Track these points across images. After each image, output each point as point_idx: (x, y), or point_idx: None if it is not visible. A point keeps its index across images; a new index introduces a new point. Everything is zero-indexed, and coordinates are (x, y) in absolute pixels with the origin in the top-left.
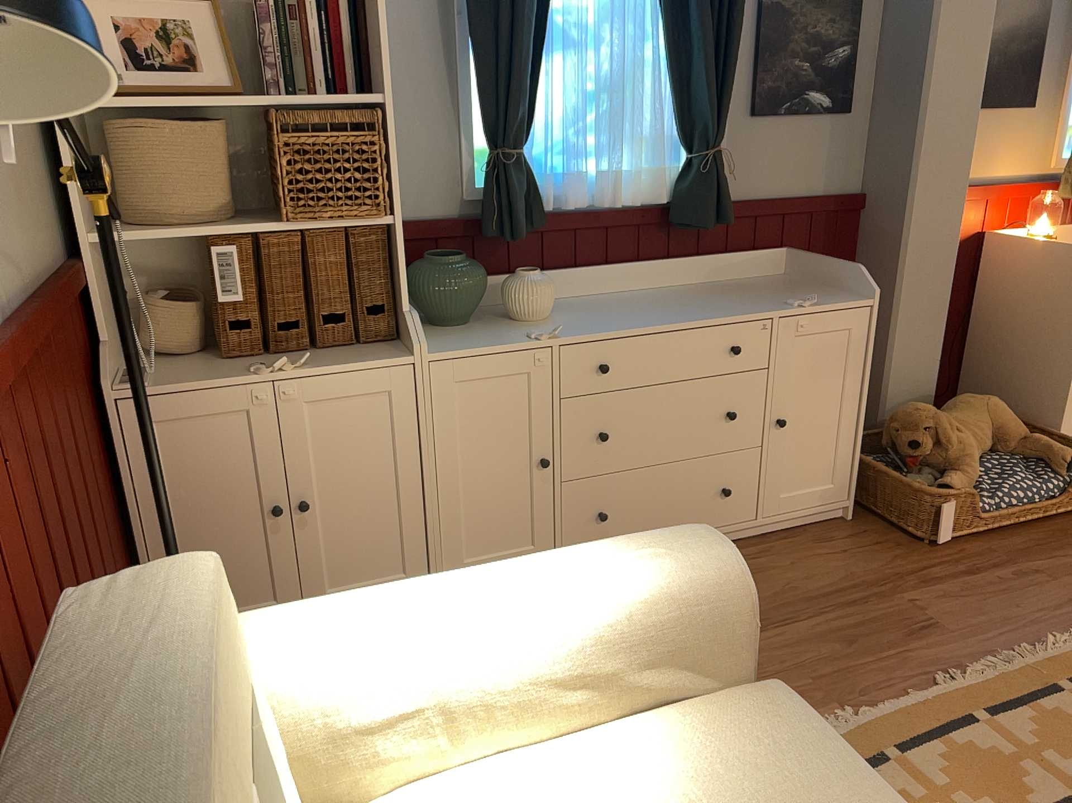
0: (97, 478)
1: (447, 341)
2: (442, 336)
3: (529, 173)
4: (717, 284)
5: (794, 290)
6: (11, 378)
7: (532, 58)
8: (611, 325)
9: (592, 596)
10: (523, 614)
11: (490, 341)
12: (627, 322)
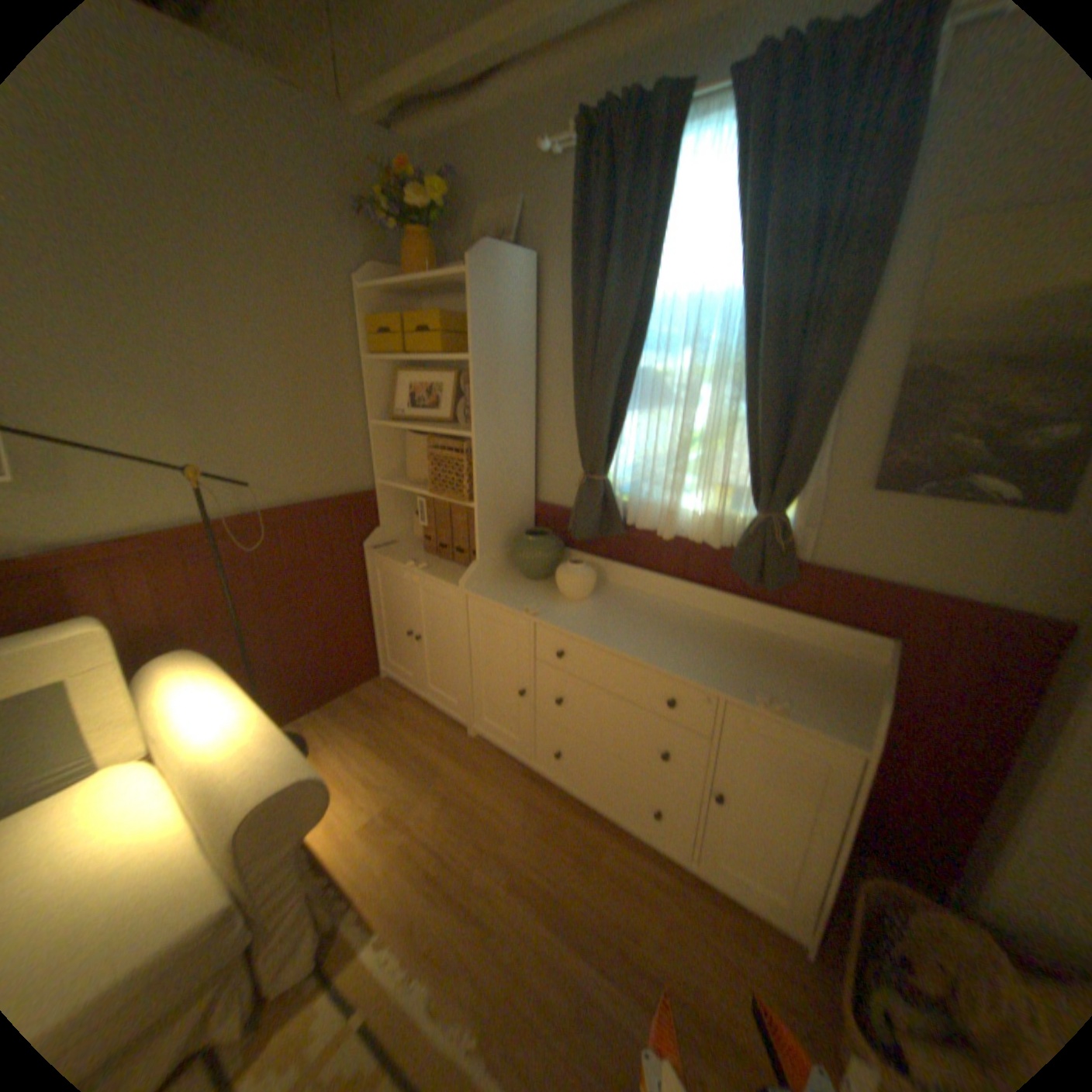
0: (344, 583)
1: (497, 587)
2: (505, 583)
3: (610, 494)
4: (778, 640)
5: (821, 688)
6: (231, 536)
7: (608, 413)
8: (587, 626)
9: (205, 759)
10: (190, 740)
11: (508, 599)
12: (600, 631)
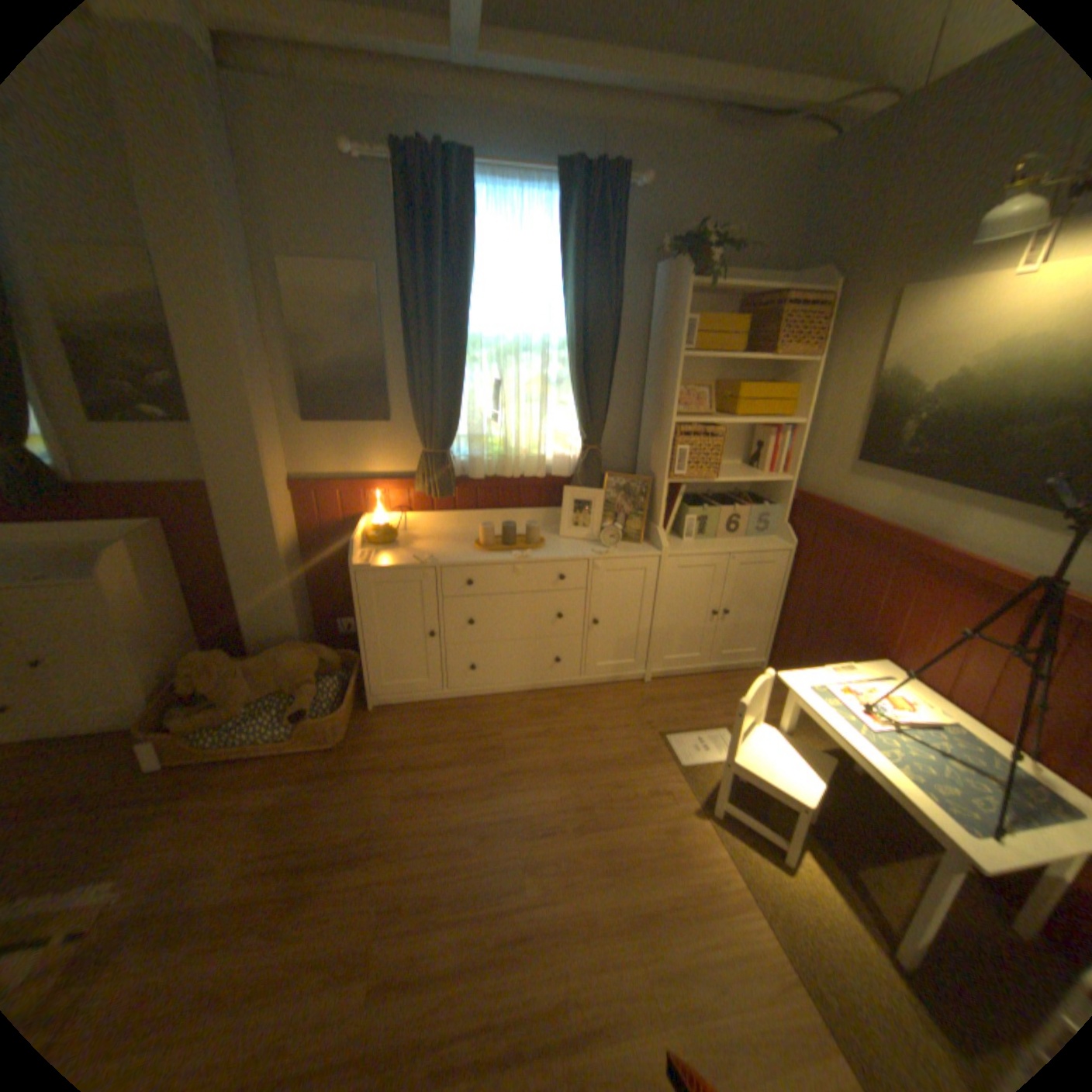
0: None
1: None
2: None
3: None
4: (76, 548)
5: (87, 563)
6: None
7: None
8: None
9: None
10: None
11: None
12: None
